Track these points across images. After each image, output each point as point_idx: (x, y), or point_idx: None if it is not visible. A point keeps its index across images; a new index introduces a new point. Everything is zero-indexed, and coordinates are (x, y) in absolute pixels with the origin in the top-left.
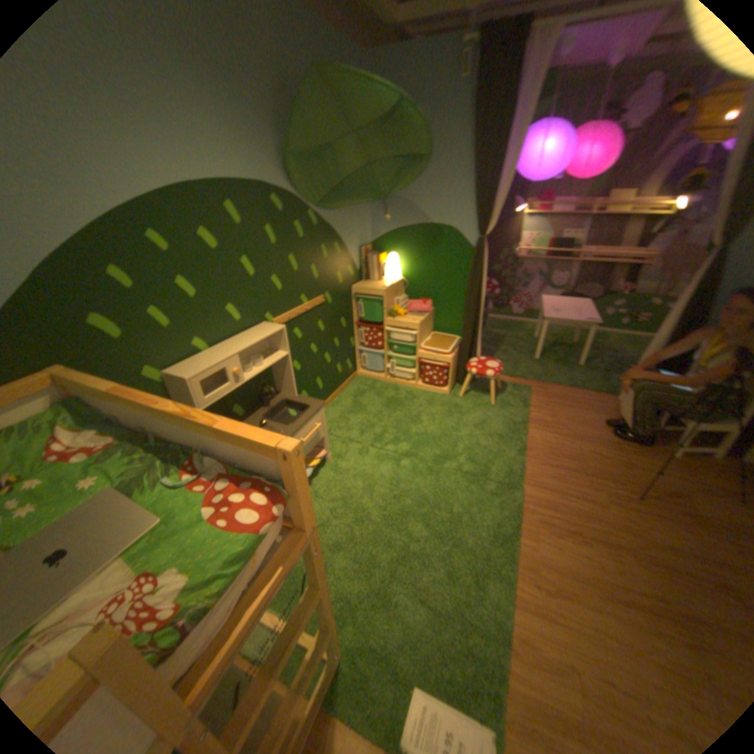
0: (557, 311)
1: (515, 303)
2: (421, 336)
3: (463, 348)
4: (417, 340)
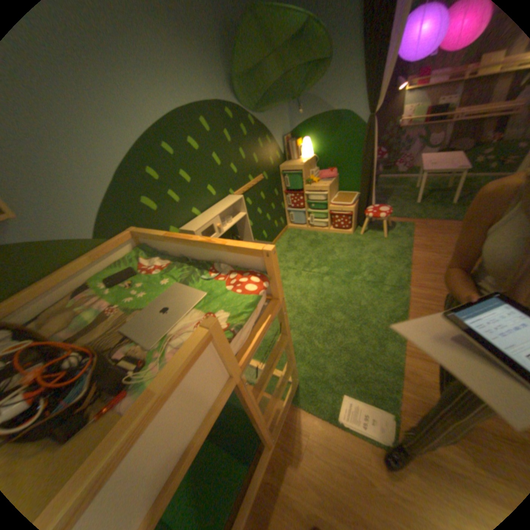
0: (435, 164)
1: (401, 163)
2: (331, 195)
3: (362, 200)
4: (328, 197)
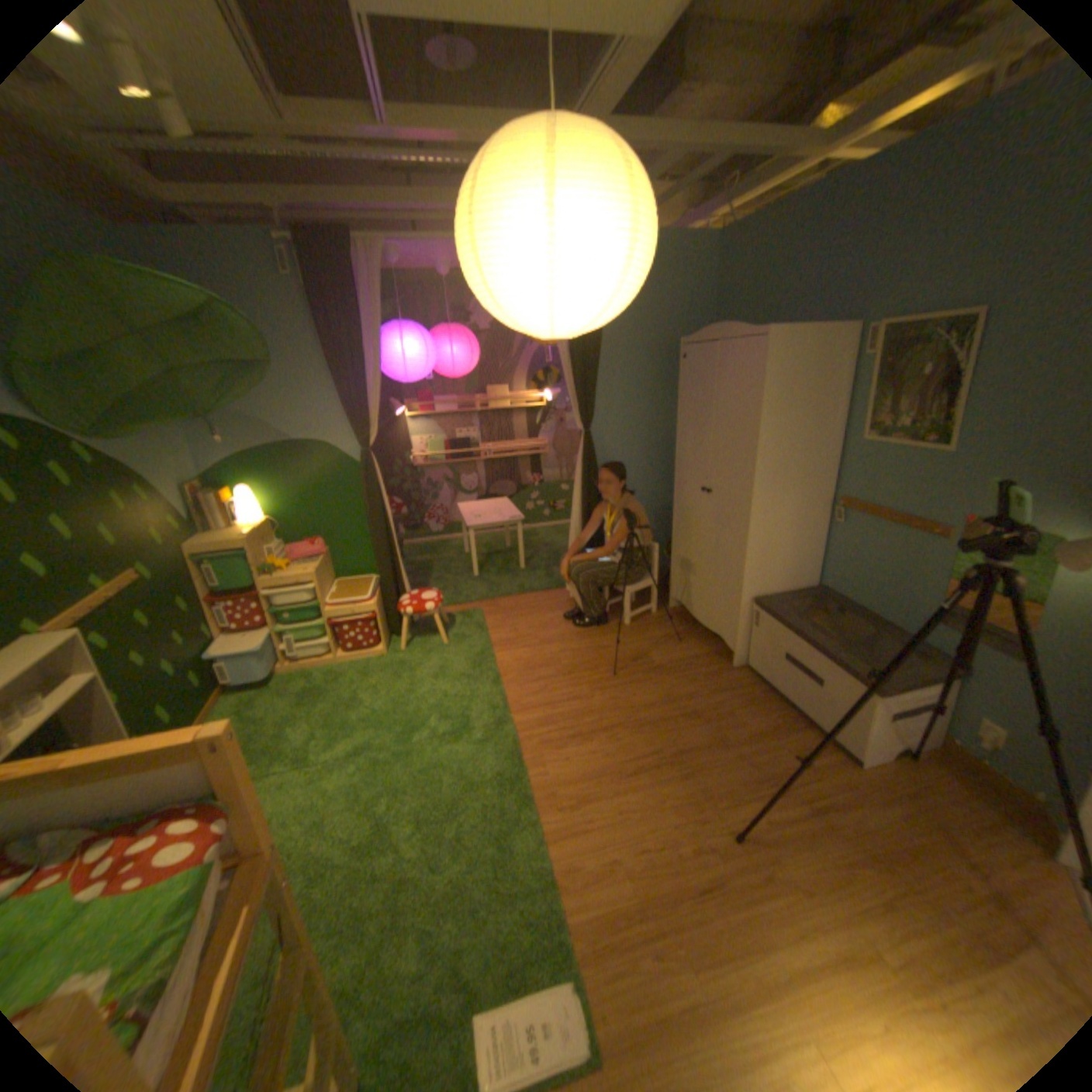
0: (479, 517)
1: (432, 520)
2: (322, 588)
3: (386, 587)
4: (318, 594)
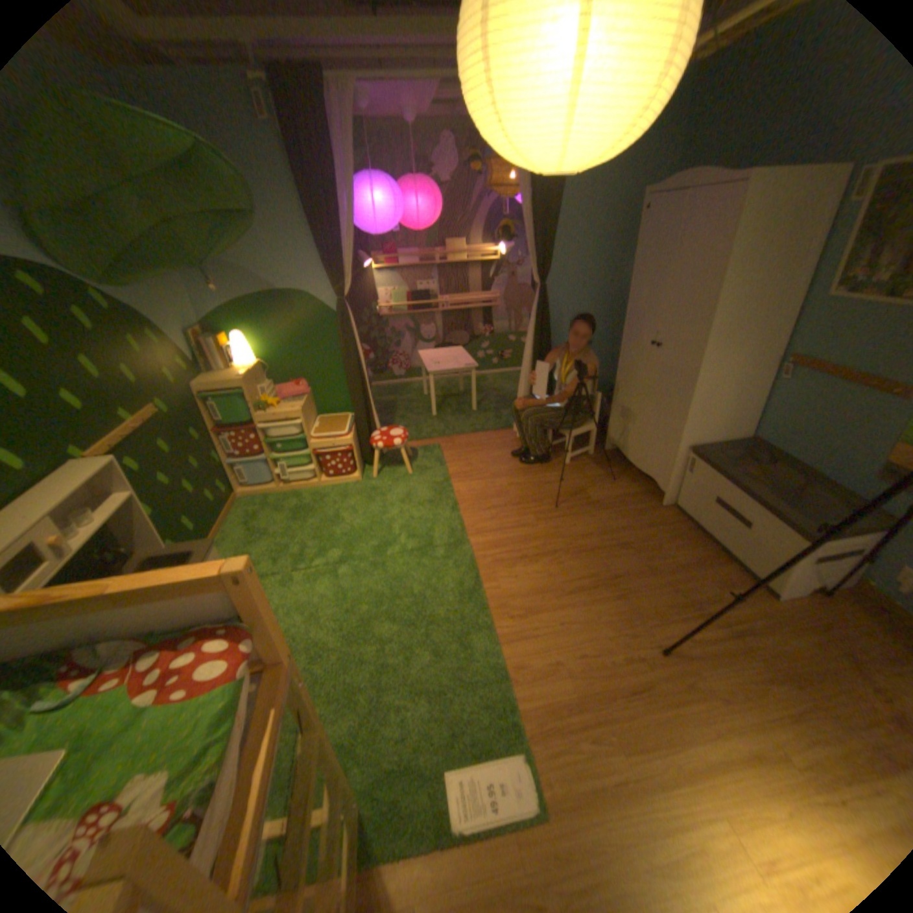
0: (438, 364)
1: (395, 365)
2: (307, 423)
3: (360, 424)
4: (304, 429)
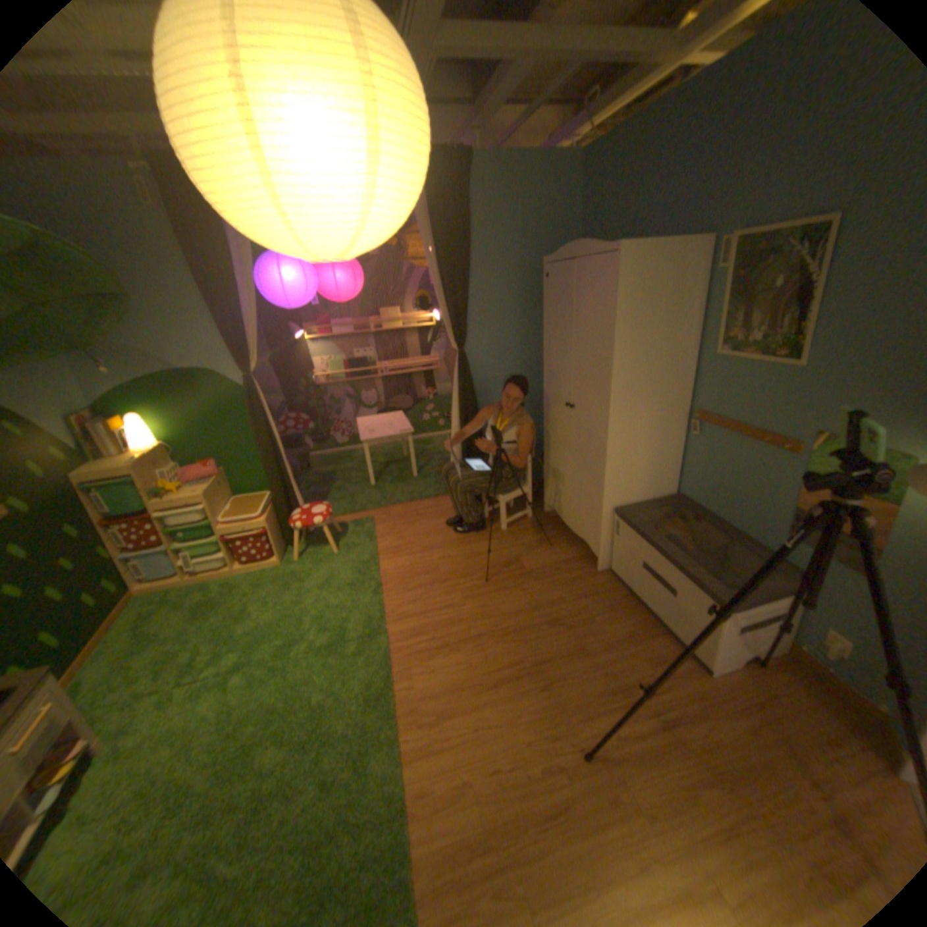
0: (372, 432)
1: (337, 433)
2: (214, 507)
3: (278, 503)
4: (208, 514)
